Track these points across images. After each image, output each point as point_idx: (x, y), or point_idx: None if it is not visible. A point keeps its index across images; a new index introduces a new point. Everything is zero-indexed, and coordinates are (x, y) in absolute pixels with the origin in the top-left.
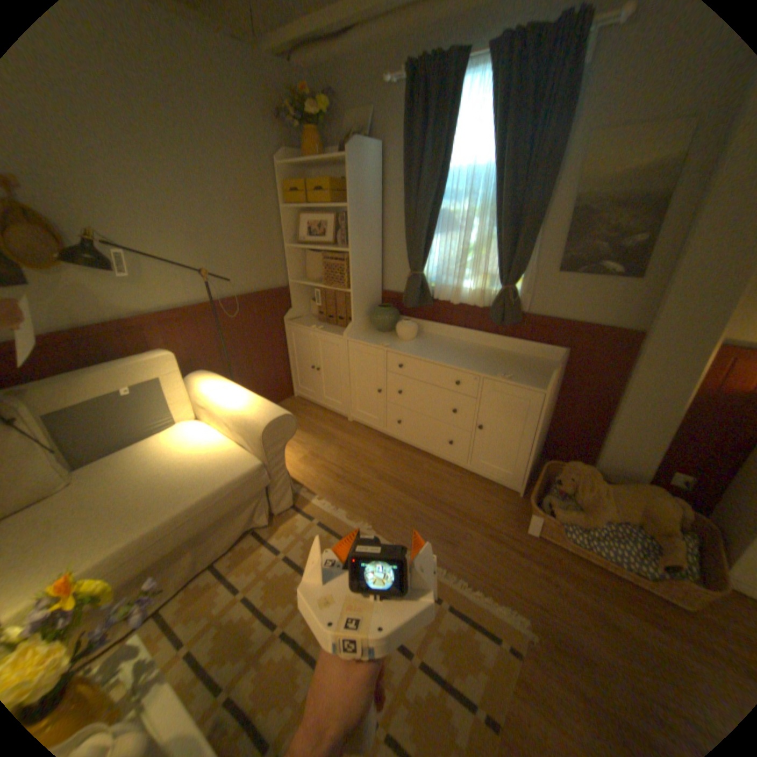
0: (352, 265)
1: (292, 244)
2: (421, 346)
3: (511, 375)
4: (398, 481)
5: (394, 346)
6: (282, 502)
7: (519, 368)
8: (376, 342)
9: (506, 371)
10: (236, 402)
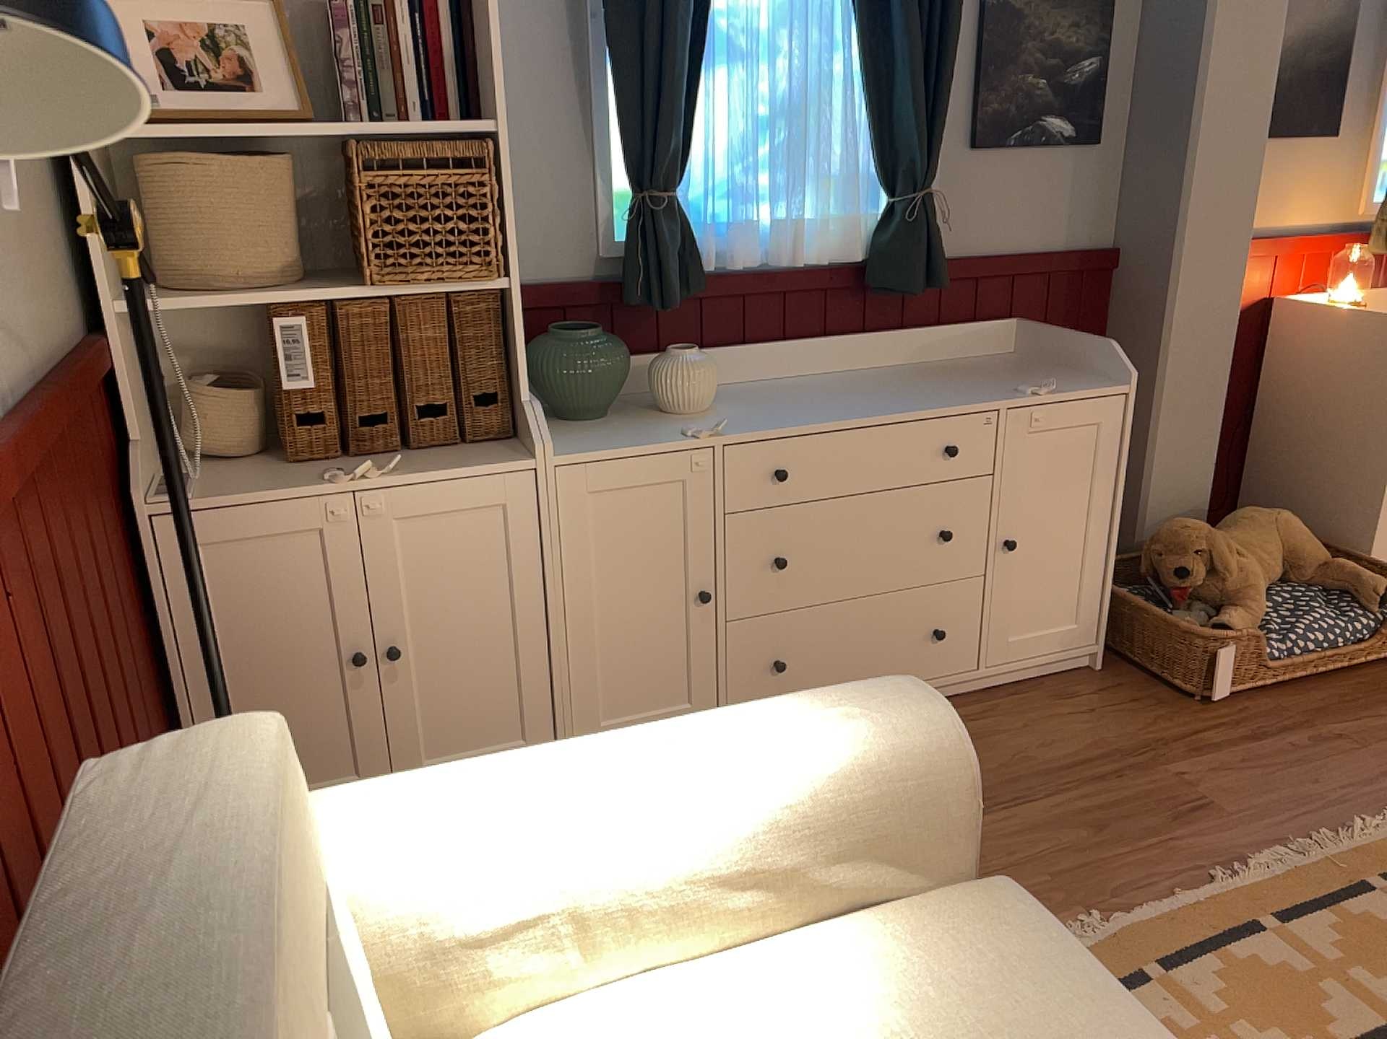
0: (507, 186)
1: None
2: (770, 410)
3: (1055, 384)
4: None
5: (726, 428)
6: None
7: (1010, 379)
8: (658, 437)
9: (1017, 388)
10: (714, 765)
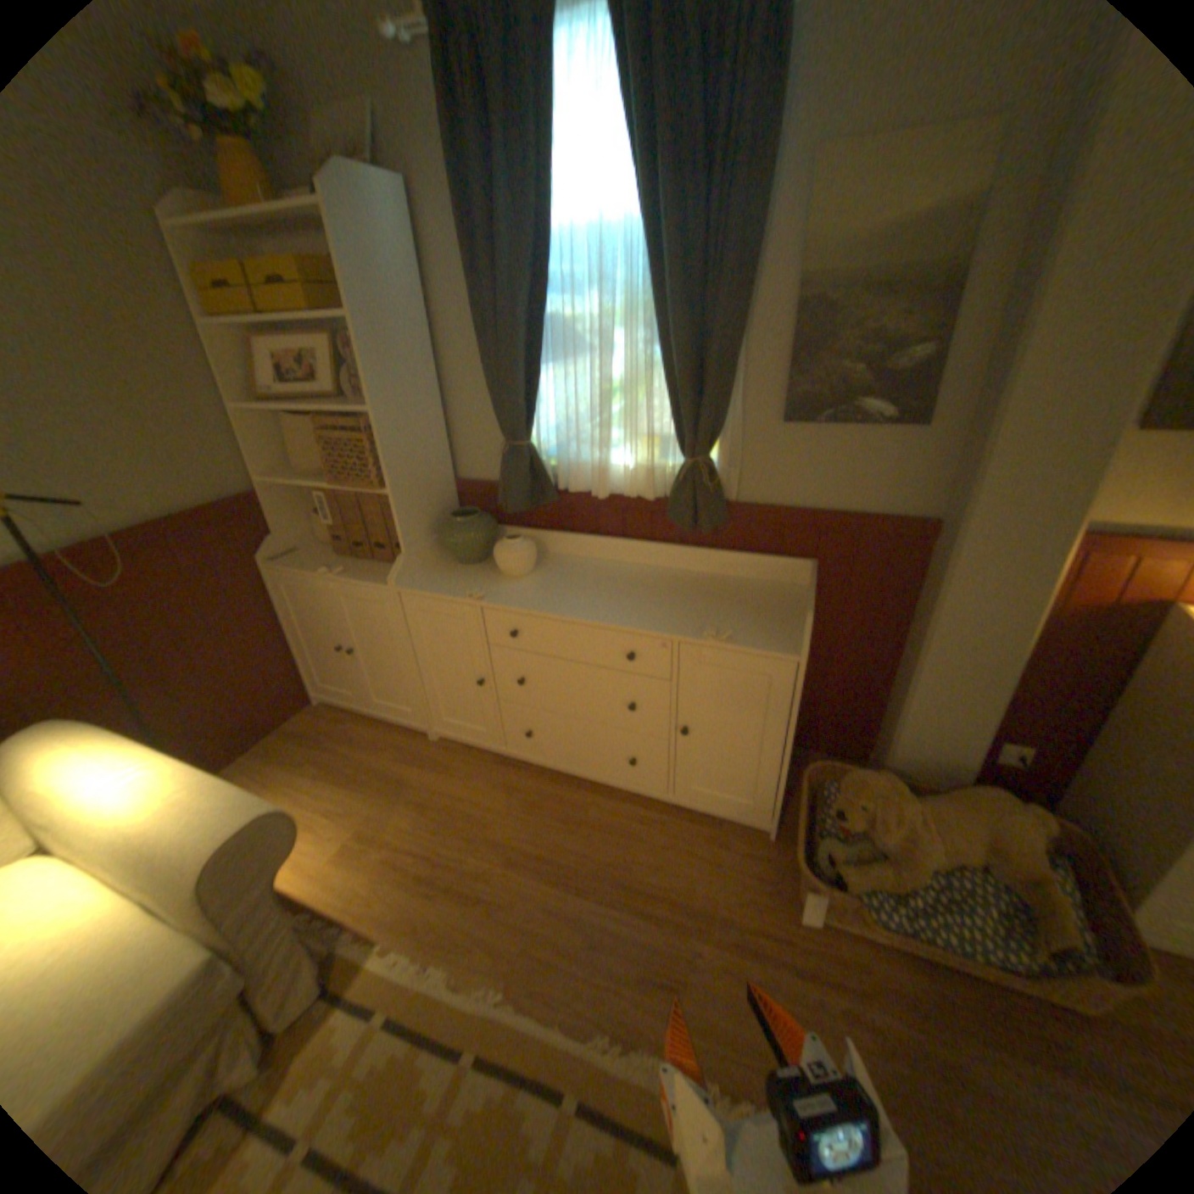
0: (381, 440)
1: (244, 401)
2: (549, 586)
3: (731, 632)
4: (546, 861)
5: (497, 594)
6: (292, 998)
7: (740, 610)
8: (459, 589)
9: (718, 622)
10: (126, 805)
